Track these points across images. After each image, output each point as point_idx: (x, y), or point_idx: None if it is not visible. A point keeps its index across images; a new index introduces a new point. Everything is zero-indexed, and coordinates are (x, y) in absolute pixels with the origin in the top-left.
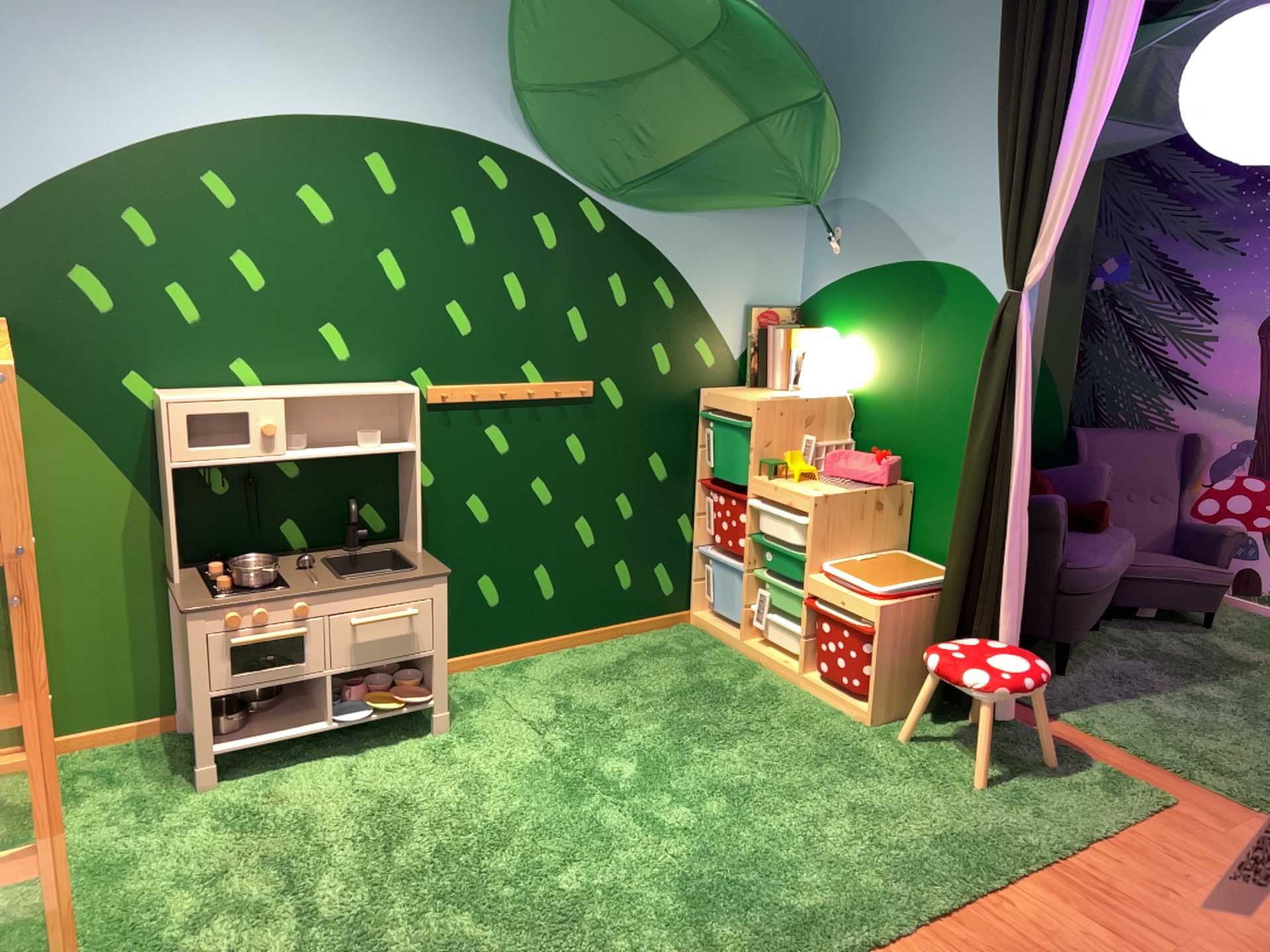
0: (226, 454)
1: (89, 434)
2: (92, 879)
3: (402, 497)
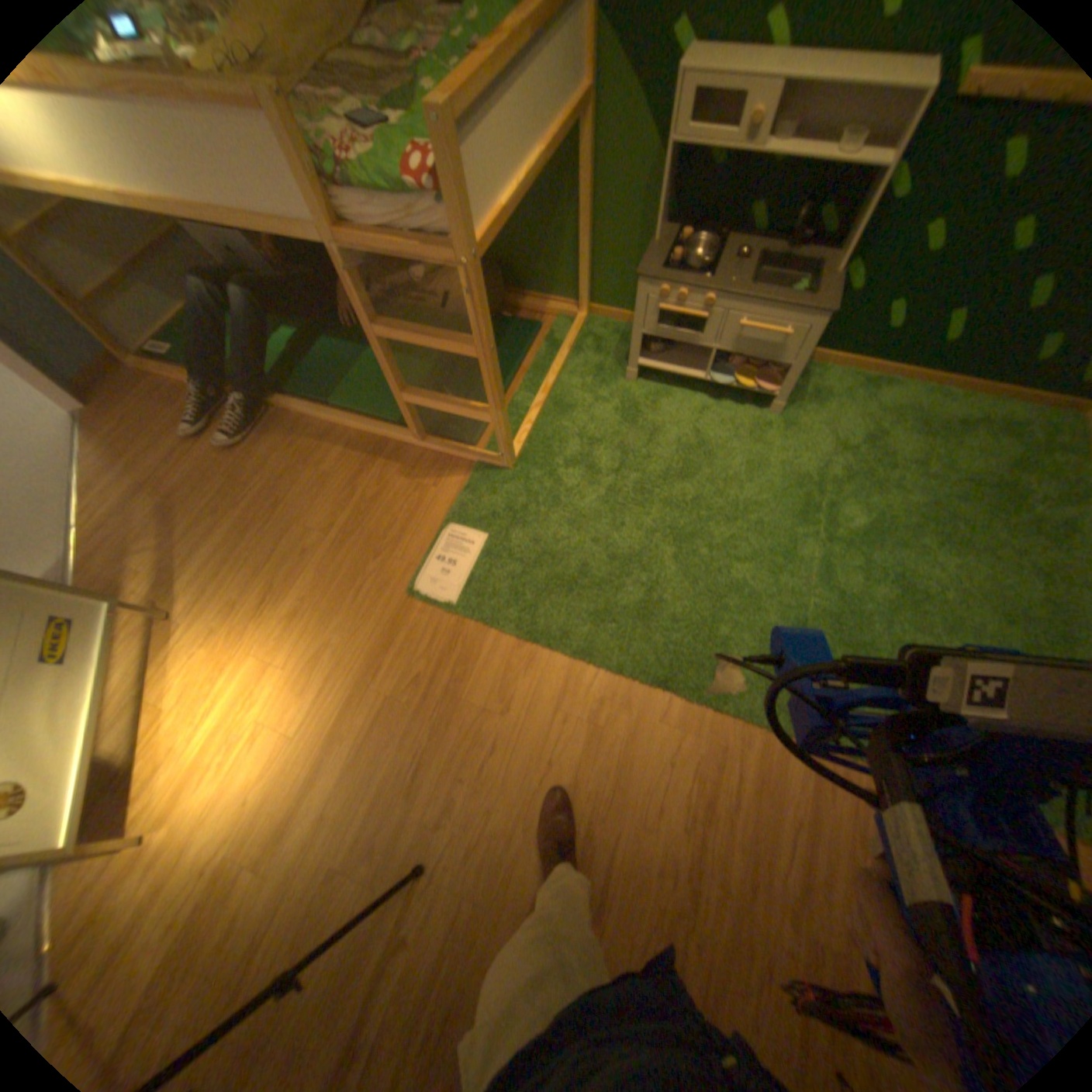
0: (718, 130)
1: (630, 85)
2: (543, 412)
3: (861, 207)
